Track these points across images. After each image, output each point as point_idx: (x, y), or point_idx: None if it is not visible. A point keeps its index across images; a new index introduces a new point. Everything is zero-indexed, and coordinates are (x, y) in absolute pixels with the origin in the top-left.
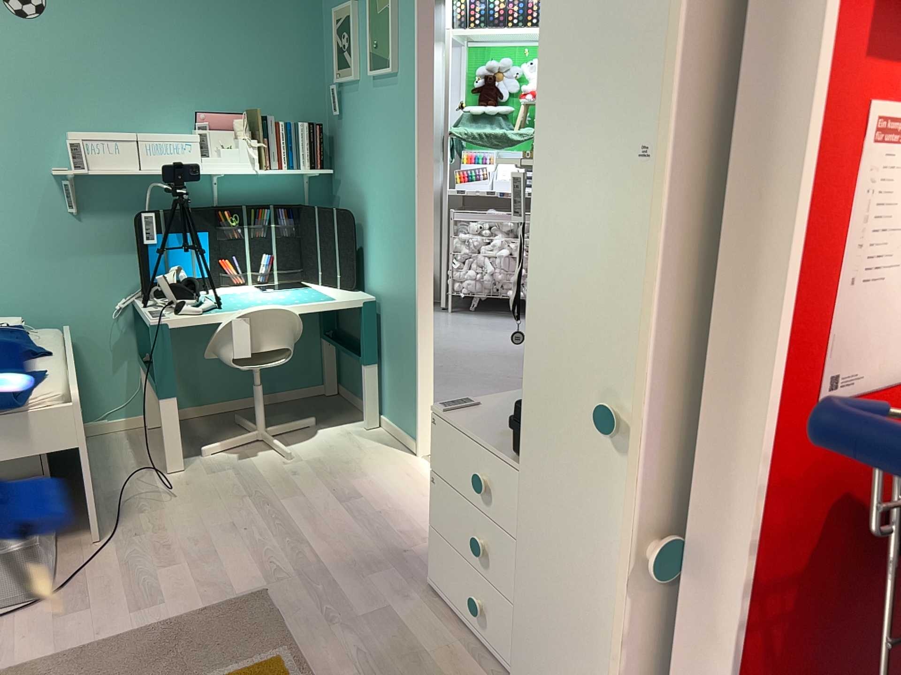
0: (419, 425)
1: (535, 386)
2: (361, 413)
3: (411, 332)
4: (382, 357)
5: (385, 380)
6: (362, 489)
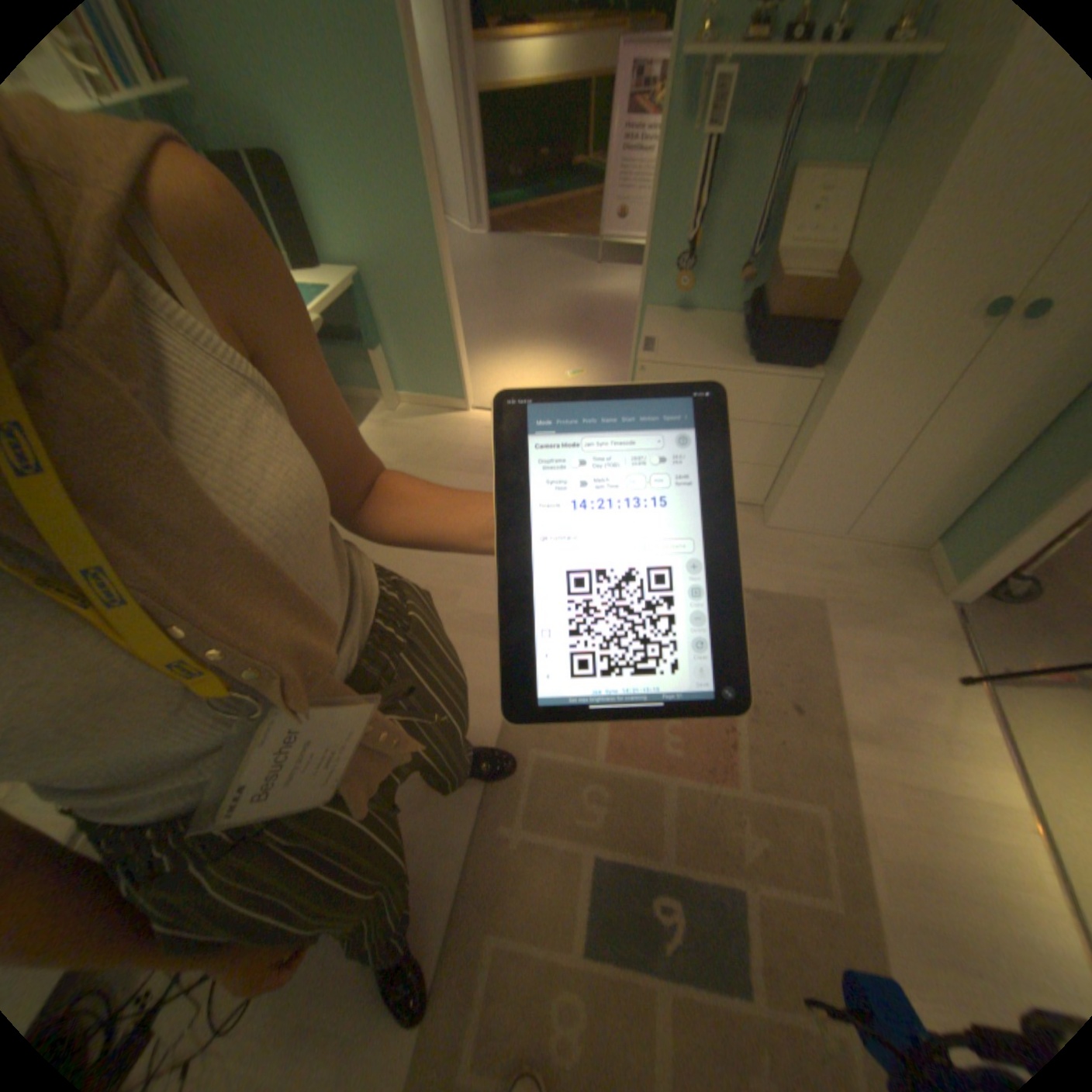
0: (465, 383)
1: (876, 302)
2: (361, 399)
3: (434, 296)
4: (381, 336)
5: (394, 356)
6: (475, 456)
